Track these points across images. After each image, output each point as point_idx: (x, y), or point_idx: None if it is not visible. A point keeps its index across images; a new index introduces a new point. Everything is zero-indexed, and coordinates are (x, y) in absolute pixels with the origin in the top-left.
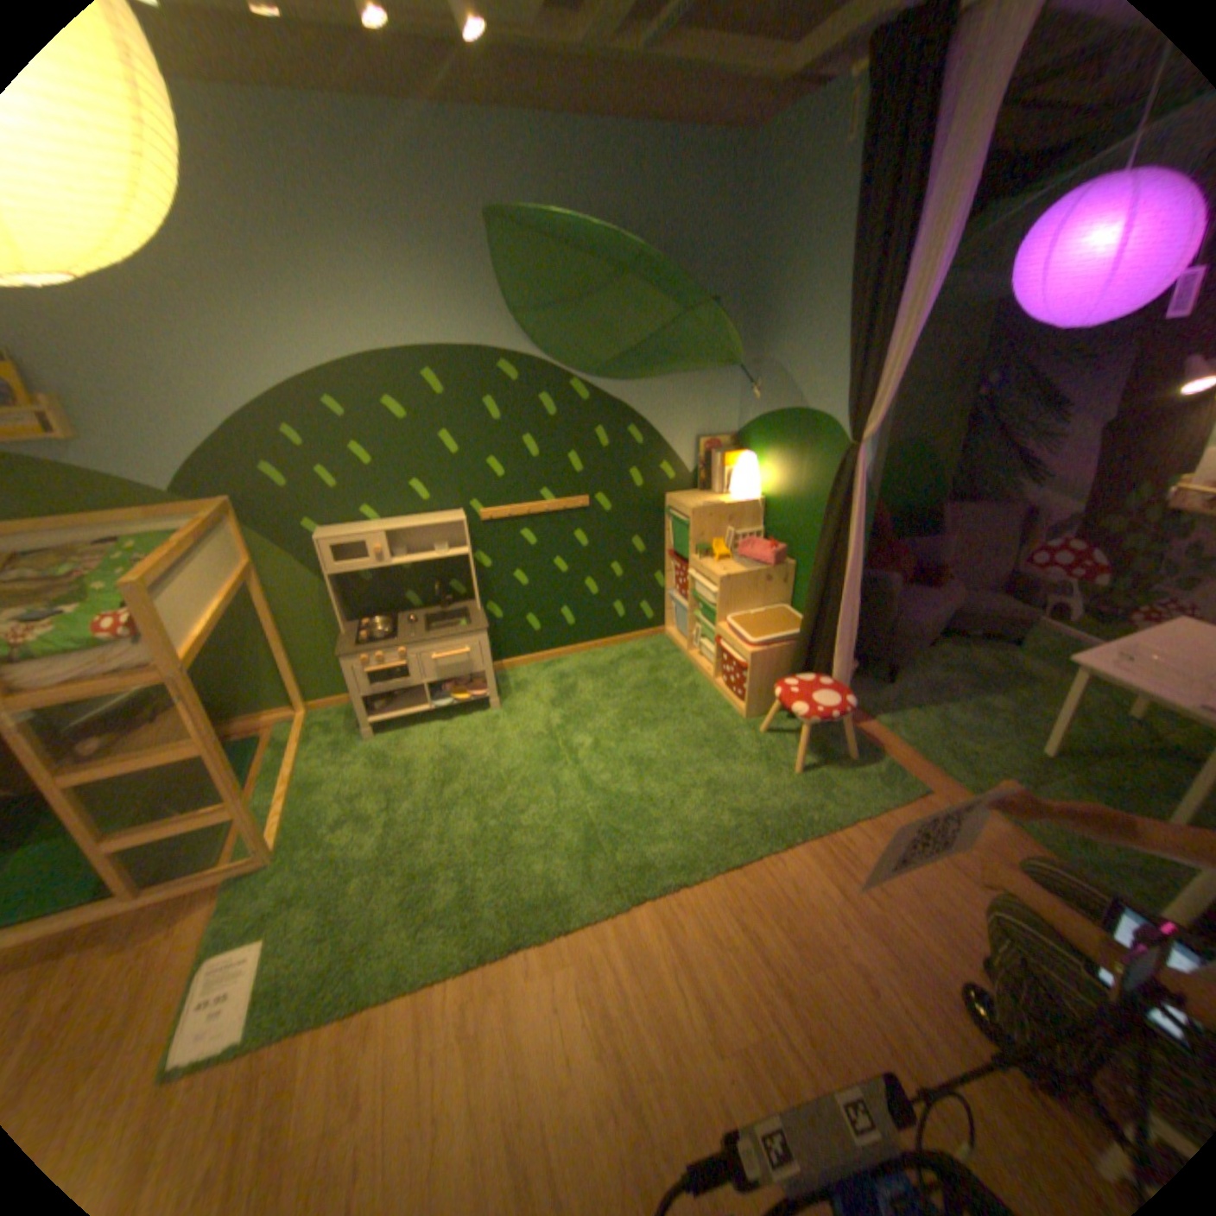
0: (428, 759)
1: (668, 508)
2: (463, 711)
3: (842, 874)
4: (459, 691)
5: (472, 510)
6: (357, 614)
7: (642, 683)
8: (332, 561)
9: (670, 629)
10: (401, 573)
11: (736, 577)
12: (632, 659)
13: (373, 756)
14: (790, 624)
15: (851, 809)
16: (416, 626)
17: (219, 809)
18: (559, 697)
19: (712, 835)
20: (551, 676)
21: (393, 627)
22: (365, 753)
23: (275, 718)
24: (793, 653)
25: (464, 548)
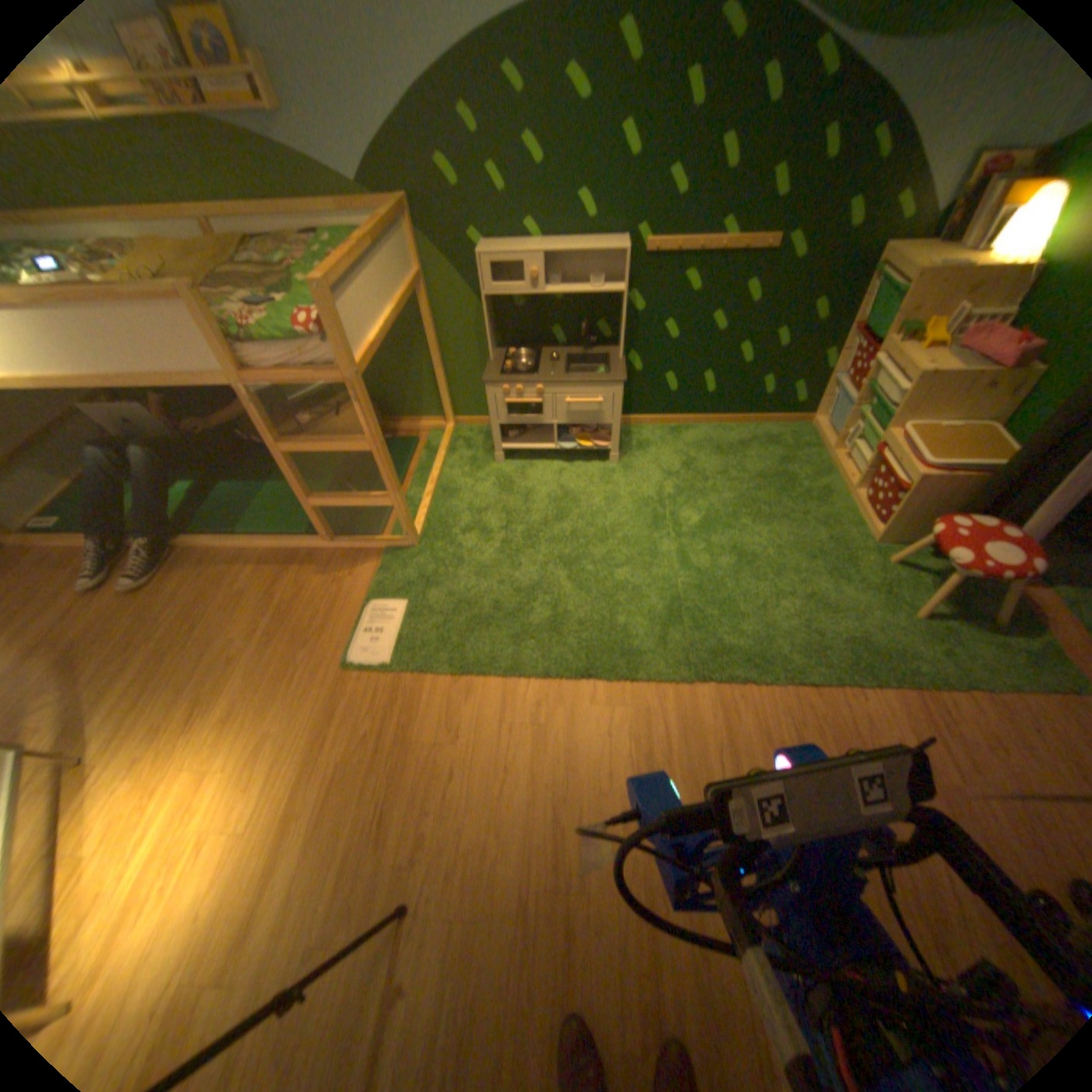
0: (546, 494)
1: (884, 263)
2: (583, 457)
3: (931, 733)
4: (584, 437)
5: (638, 237)
6: (505, 341)
7: (768, 472)
8: (490, 280)
9: (820, 418)
10: (552, 303)
11: (946, 375)
12: (765, 444)
13: (501, 478)
14: (993, 450)
15: (972, 675)
16: (556, 365)
17: (384, 495)
18: (676, 466)
19: (797, 647)
20: (673, 442)
21: (536, 361)
22: (496, 474)
23: (431, 424)
24: (981, 487)
25: (620, 284)
